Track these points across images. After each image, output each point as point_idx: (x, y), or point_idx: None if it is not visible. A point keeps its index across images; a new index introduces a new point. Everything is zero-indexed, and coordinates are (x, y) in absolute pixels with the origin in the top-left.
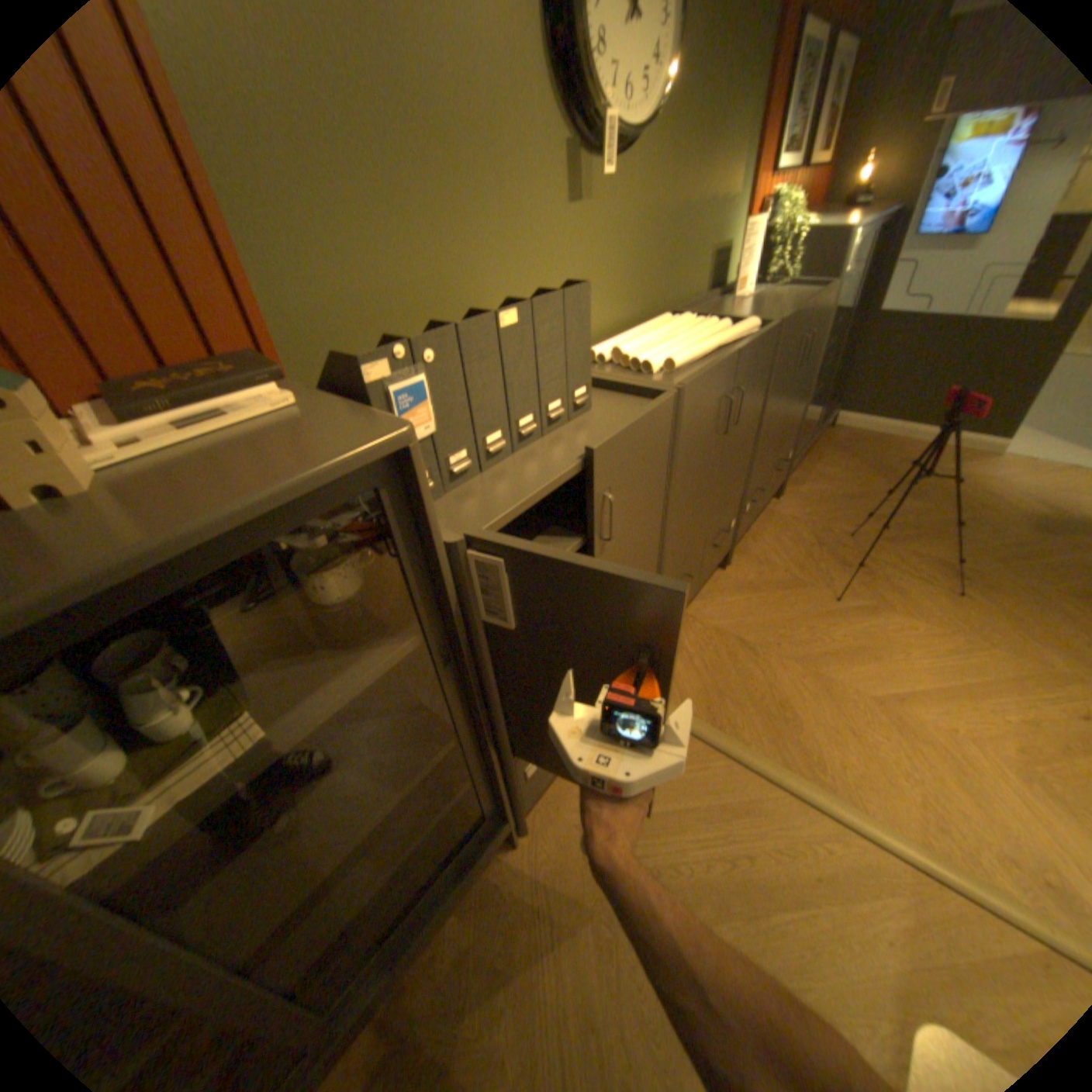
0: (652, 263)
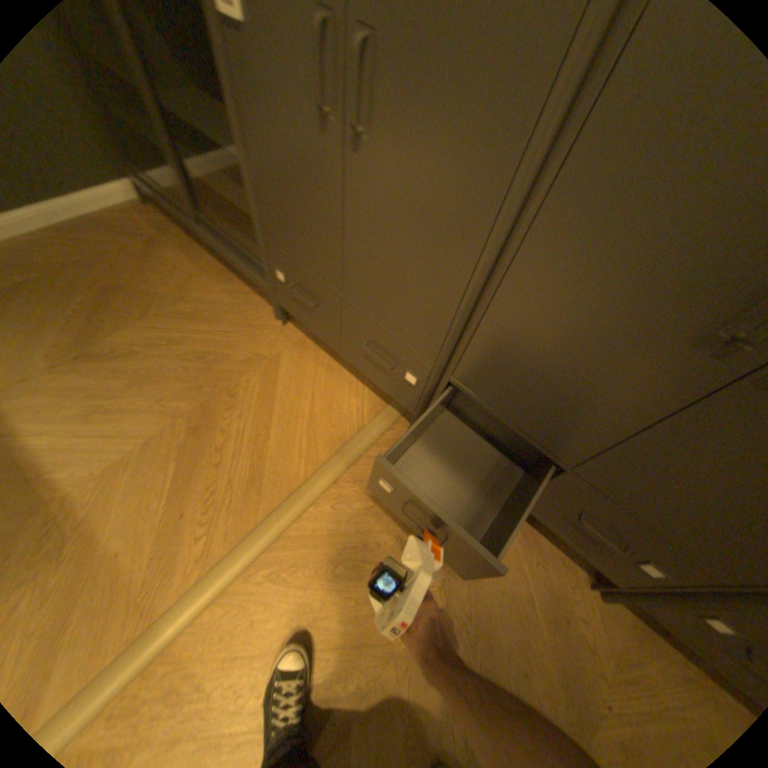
0: None
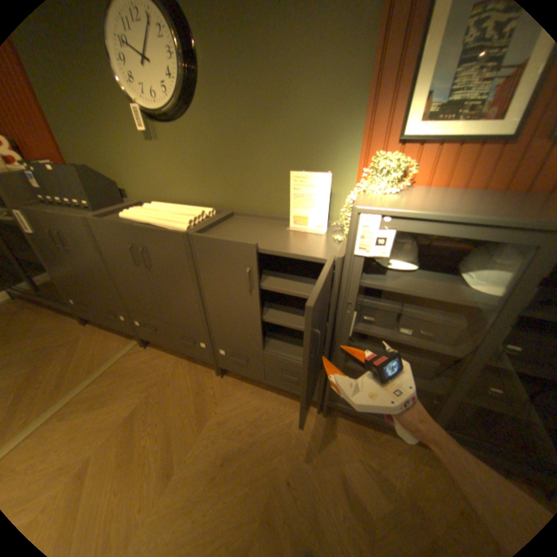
0: (213, 179)
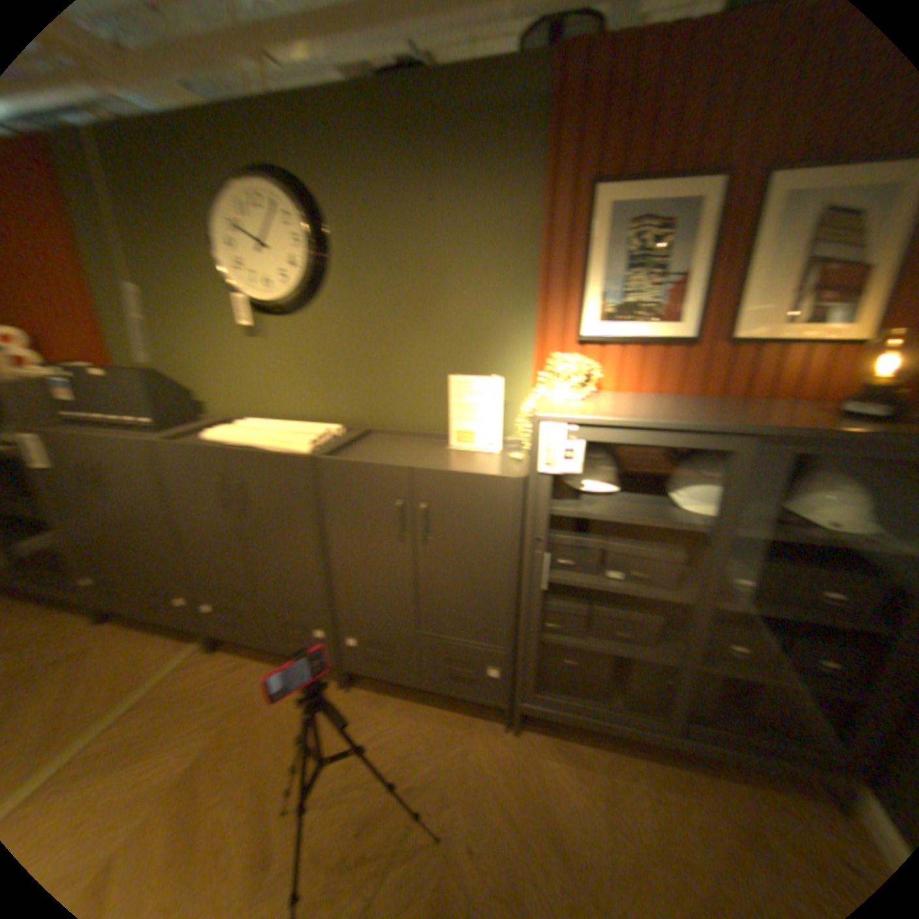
0: (341, 386)
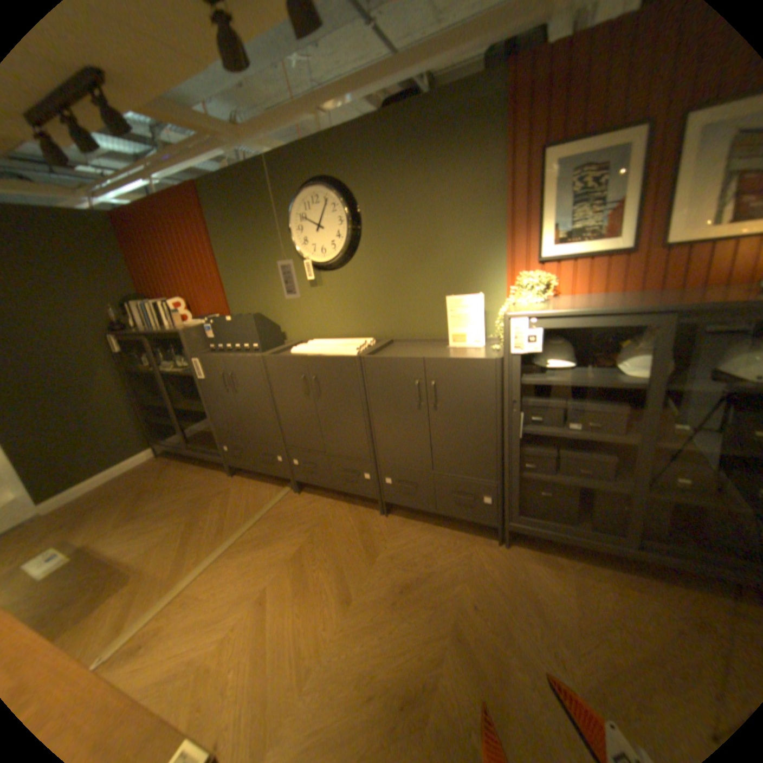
0: (373, 313)
